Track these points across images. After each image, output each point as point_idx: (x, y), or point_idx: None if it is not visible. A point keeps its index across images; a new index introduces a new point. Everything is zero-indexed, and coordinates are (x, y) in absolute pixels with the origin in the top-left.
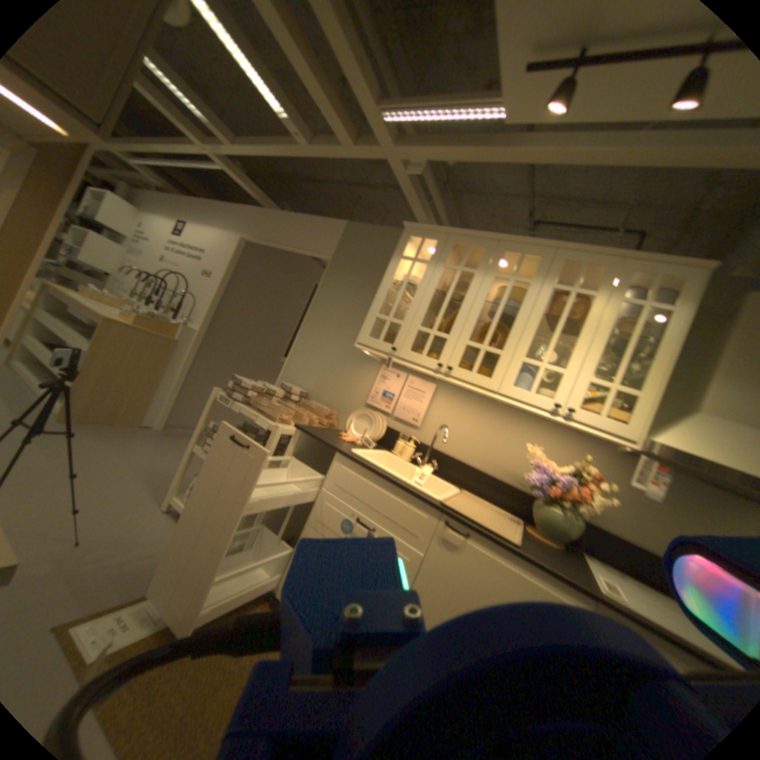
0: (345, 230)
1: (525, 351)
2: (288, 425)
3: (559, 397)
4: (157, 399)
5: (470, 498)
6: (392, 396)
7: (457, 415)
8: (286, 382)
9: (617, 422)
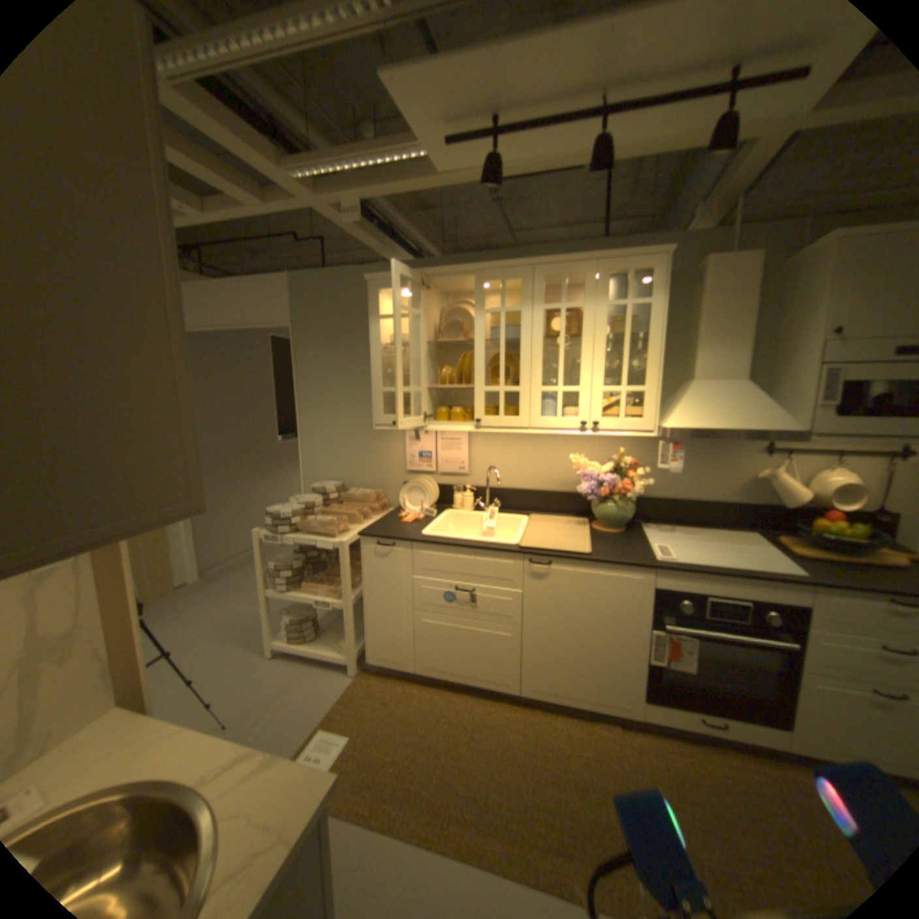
0: (290, 287)
1: (539, 376)
2: (348, 533)
3: (583, 416)
4: (174, 556)
5: (540, 523)
6: (431, 456)
7: (499, 450)
8: (313, 482)
9: (635, 421)
